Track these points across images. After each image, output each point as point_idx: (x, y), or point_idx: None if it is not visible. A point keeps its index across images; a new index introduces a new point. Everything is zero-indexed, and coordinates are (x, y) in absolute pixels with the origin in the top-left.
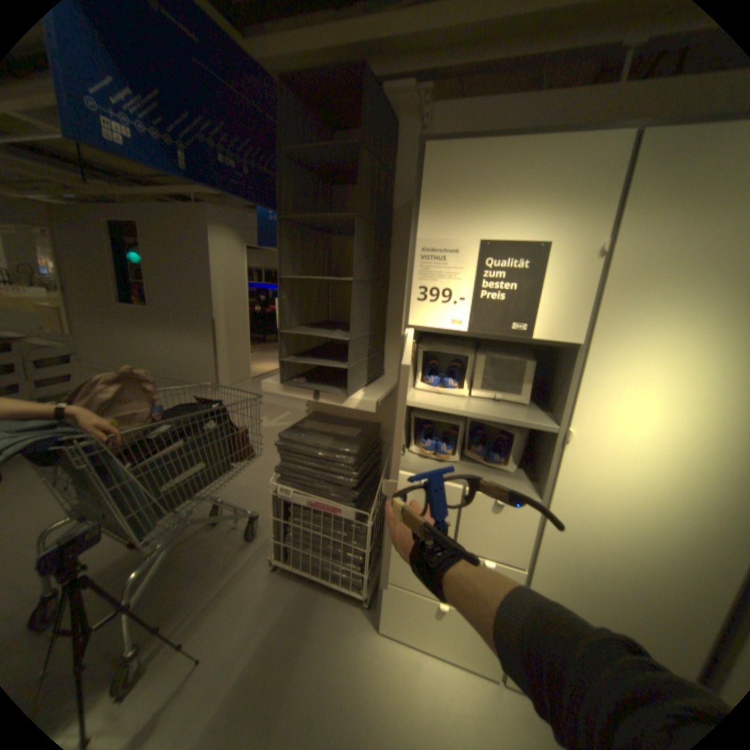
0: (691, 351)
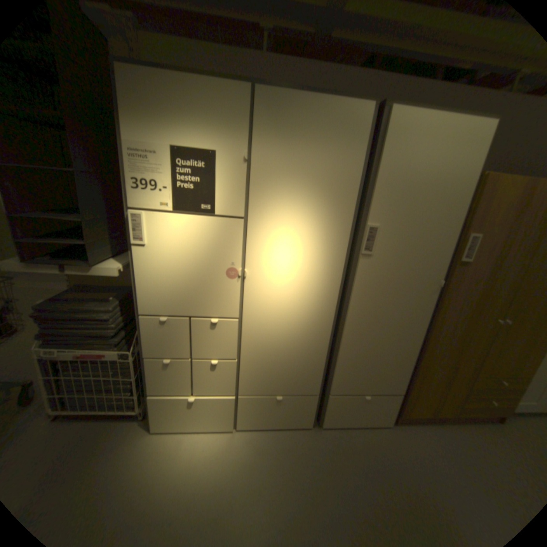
0: (295, 219)
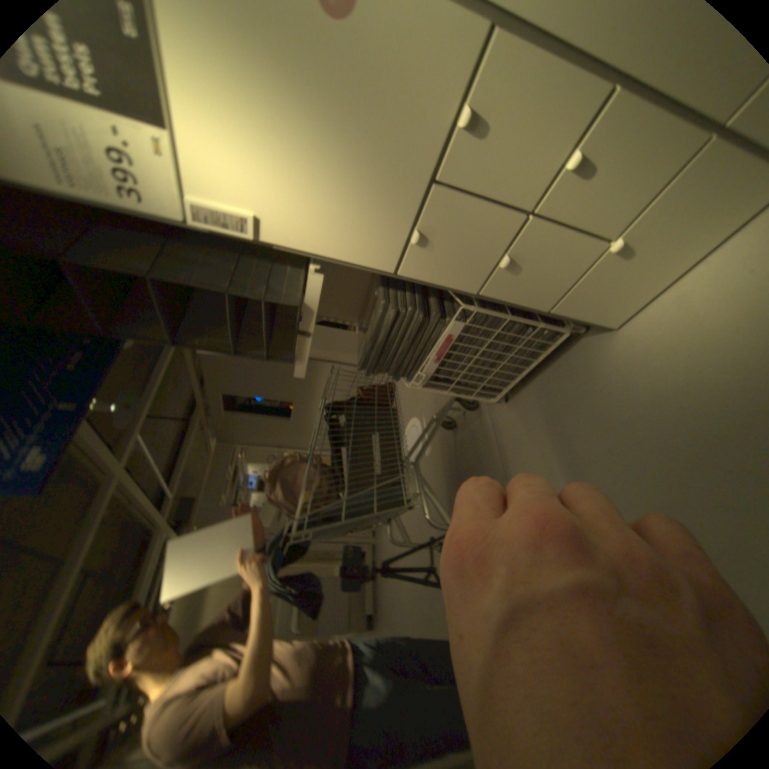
0: None
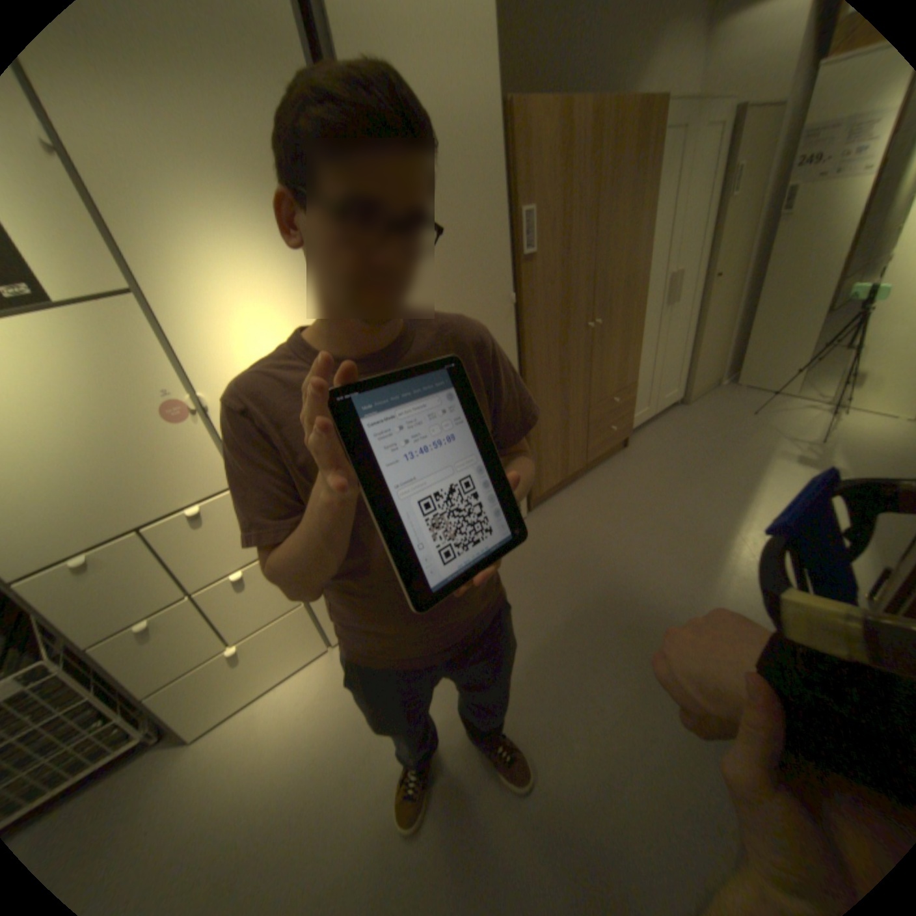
0: (243, 261)
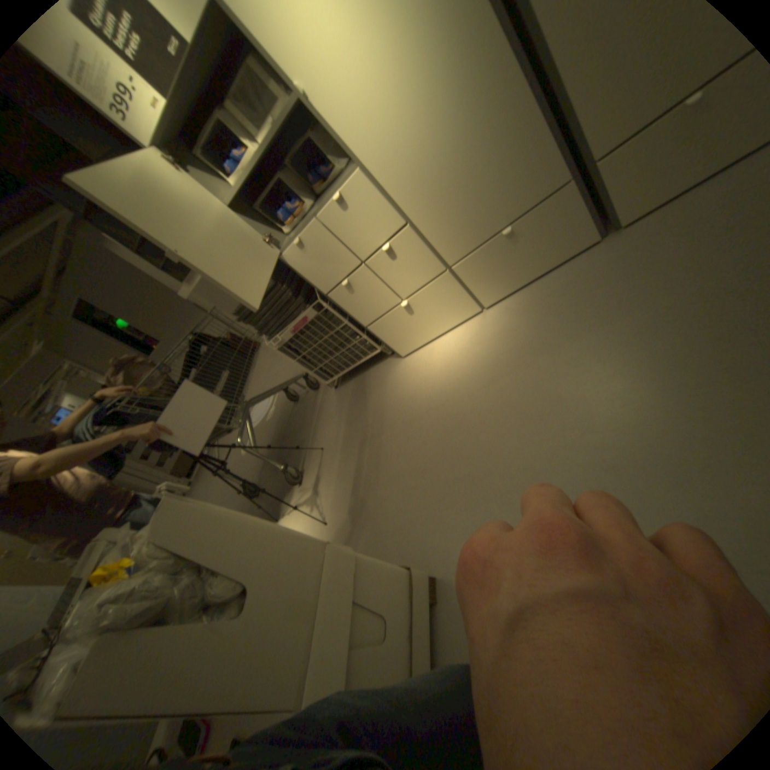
0: None
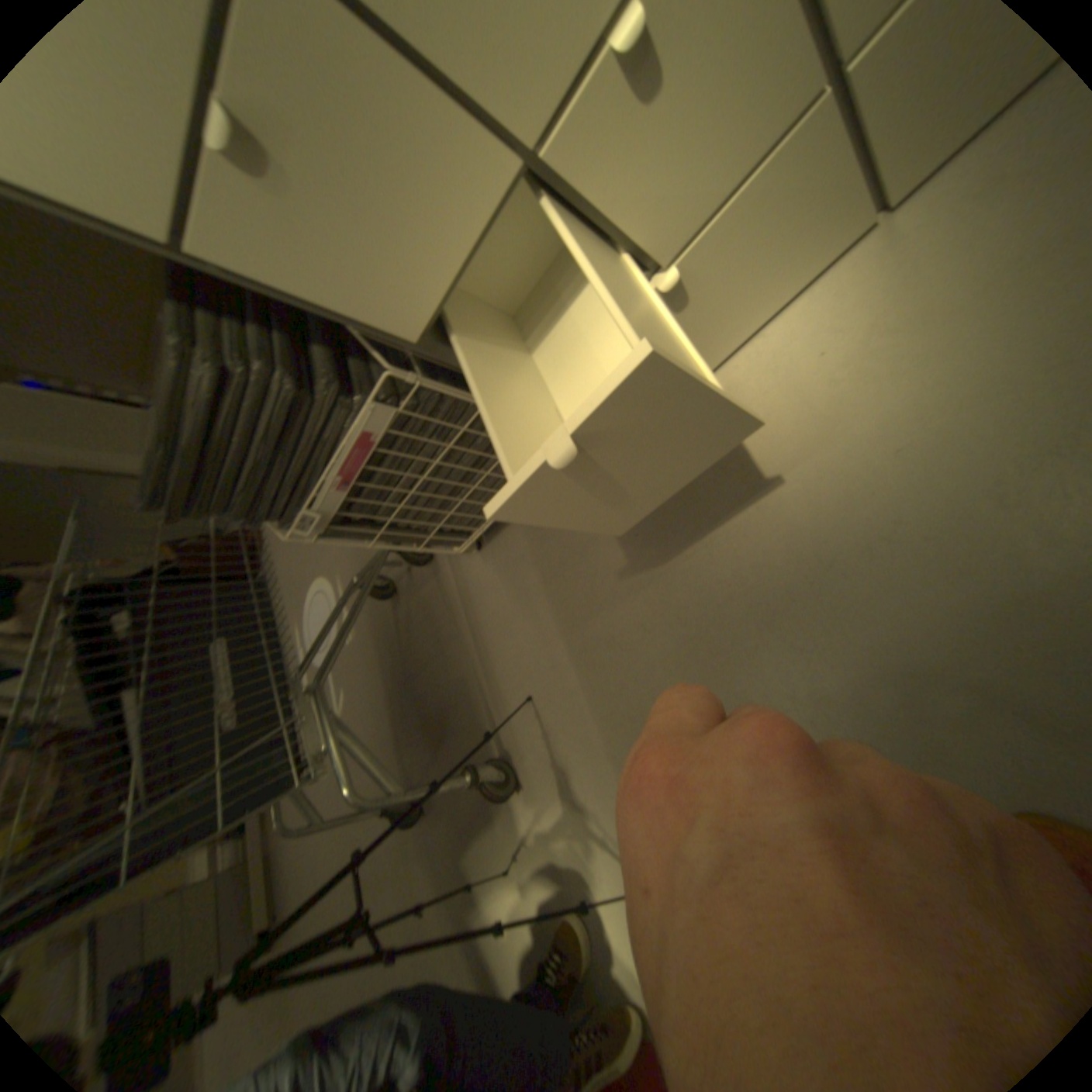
0: None
